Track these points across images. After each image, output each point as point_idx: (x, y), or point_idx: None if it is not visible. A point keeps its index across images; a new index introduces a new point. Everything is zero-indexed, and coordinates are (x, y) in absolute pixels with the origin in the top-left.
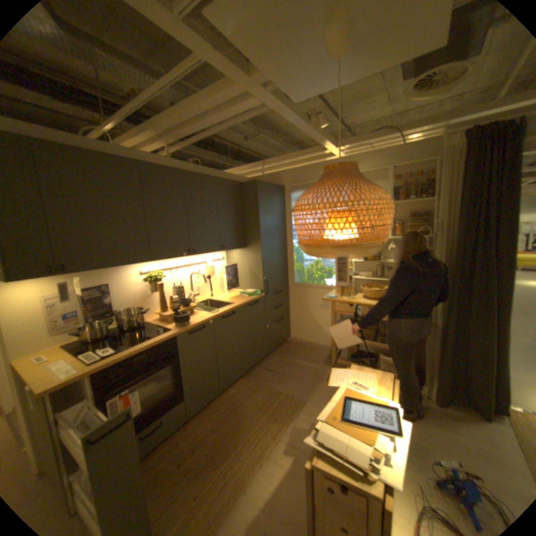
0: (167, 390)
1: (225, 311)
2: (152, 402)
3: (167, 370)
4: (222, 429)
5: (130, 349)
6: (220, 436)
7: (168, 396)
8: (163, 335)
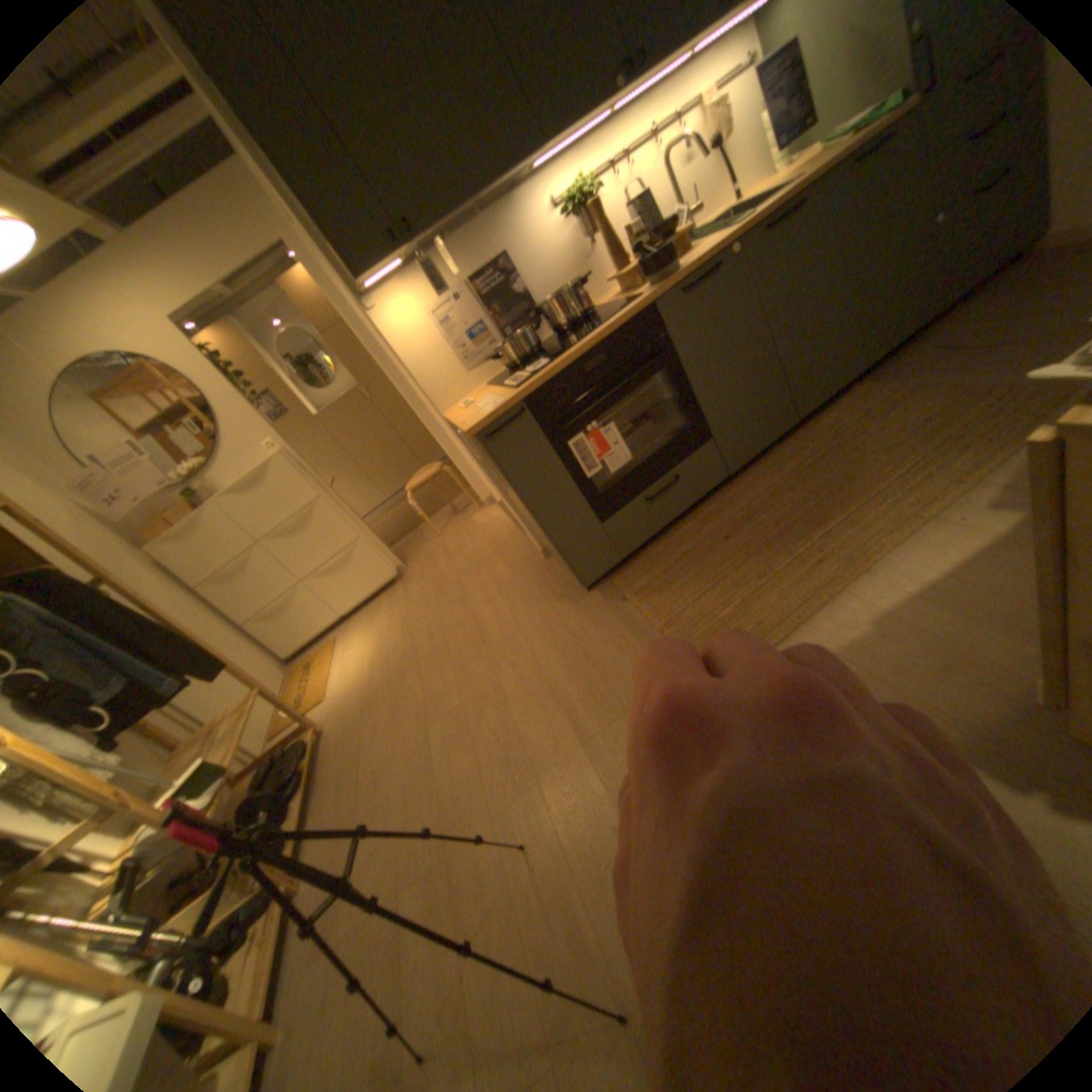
0: (672, 421)
1: (772, 205)
2: (649, 443)
3: (660, 383)
4: (809, 479)
5: (570, 347)
6: (805, 491)
7: (679, 432)
8: (625, 305)
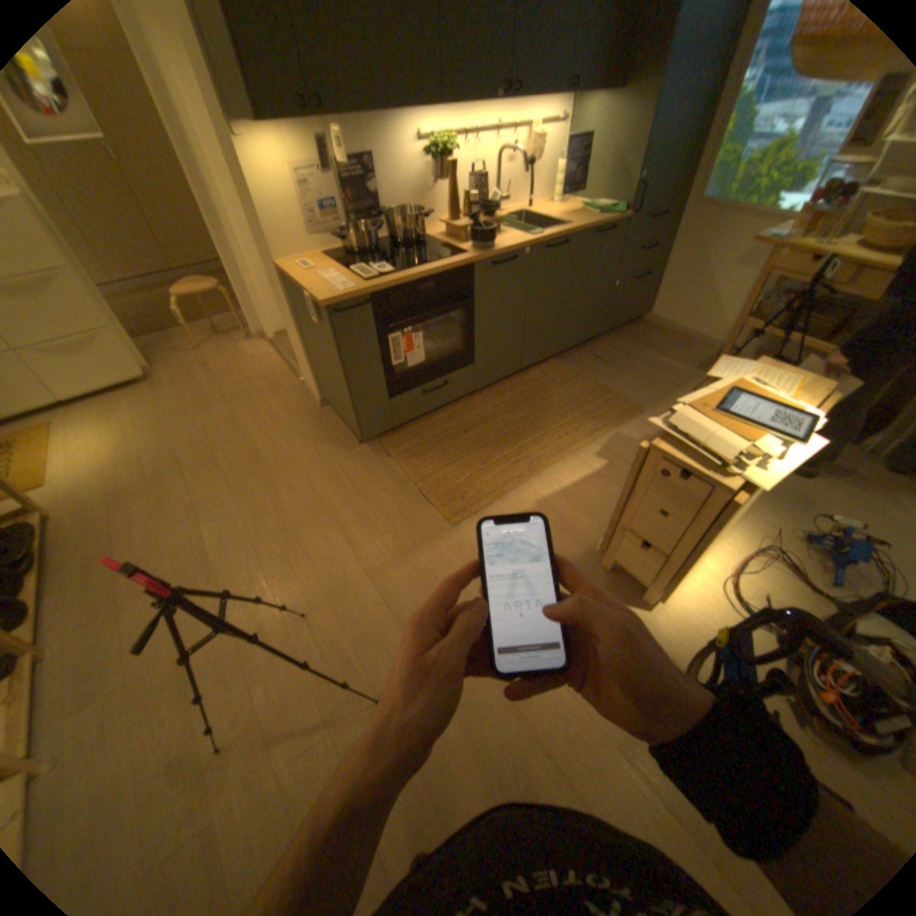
0: (452, 345)
1: (551, 236)
2: (435, 354)
3: (454, 317)
4: (517, 411)
5: (411, 269)
6: (514, 417)
7: (453, 354)
8: (454, 257)
